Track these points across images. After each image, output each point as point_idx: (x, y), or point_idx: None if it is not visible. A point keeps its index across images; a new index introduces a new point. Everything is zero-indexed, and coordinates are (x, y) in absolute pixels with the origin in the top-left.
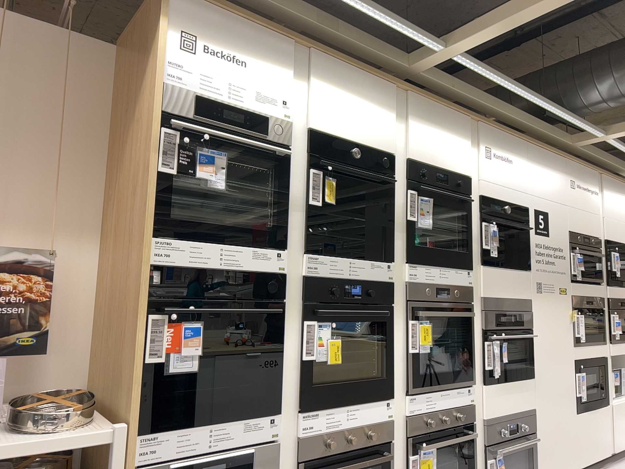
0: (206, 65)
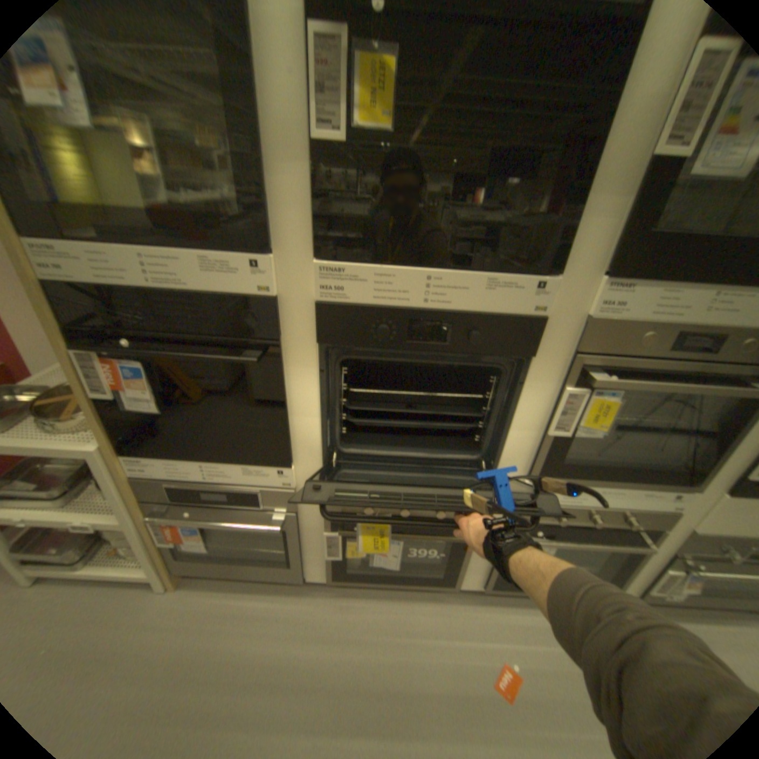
0: None
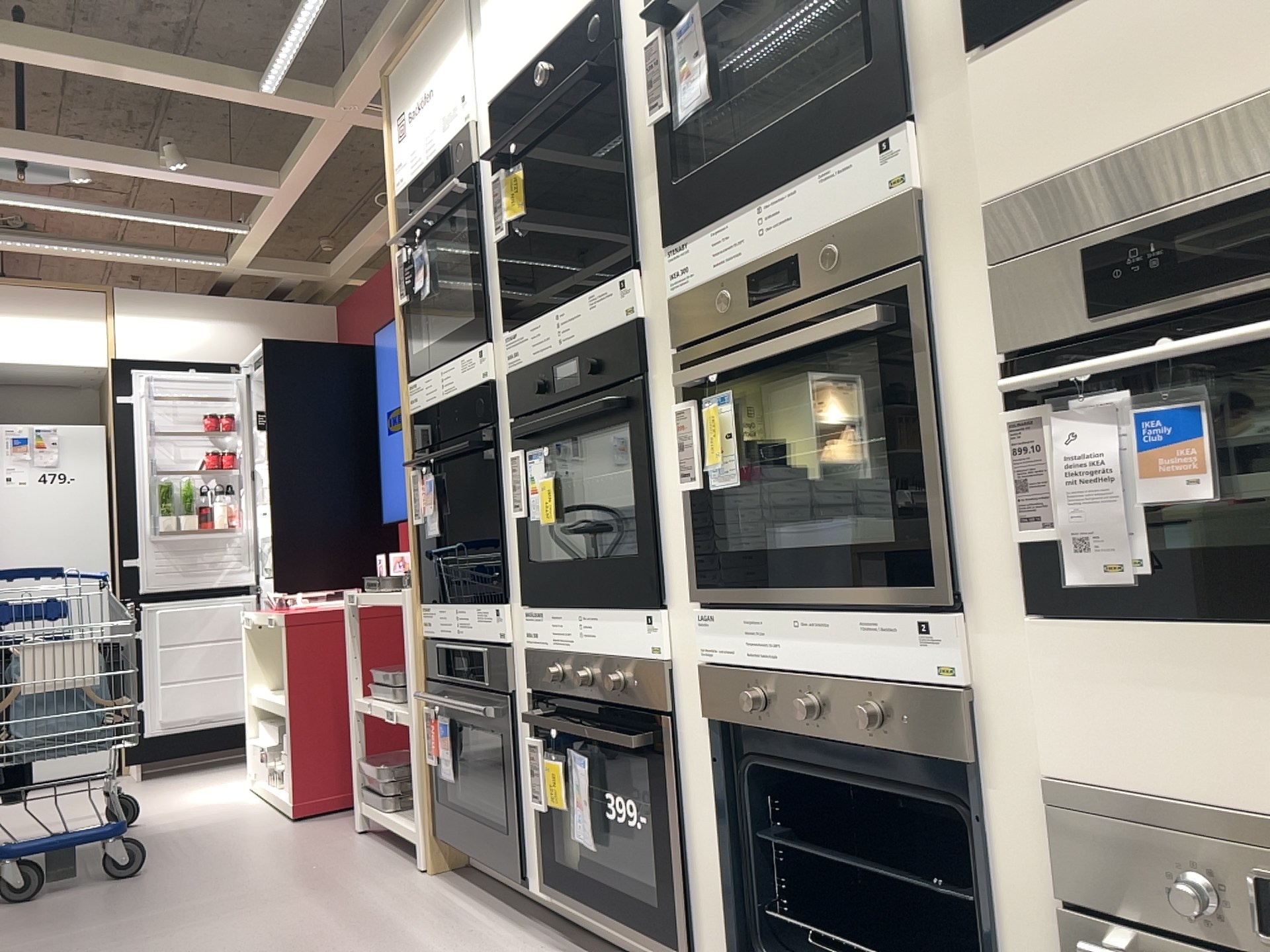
0: (406, 135)
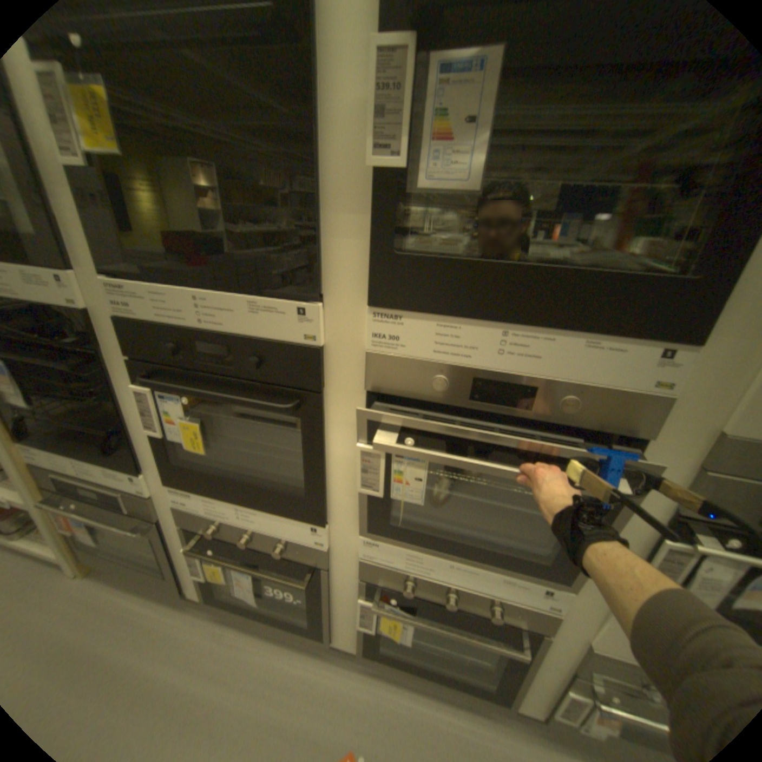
0: None
